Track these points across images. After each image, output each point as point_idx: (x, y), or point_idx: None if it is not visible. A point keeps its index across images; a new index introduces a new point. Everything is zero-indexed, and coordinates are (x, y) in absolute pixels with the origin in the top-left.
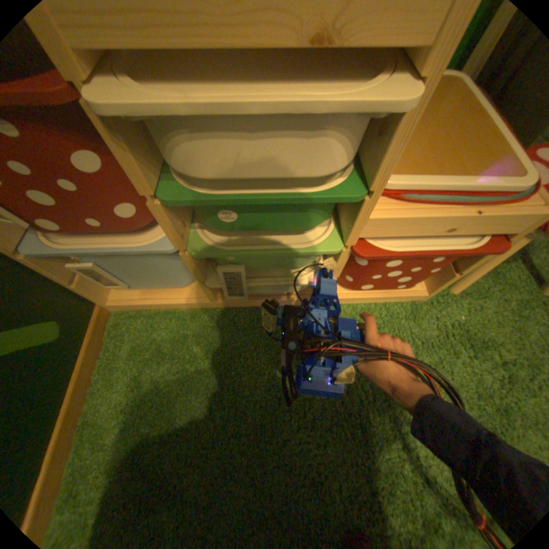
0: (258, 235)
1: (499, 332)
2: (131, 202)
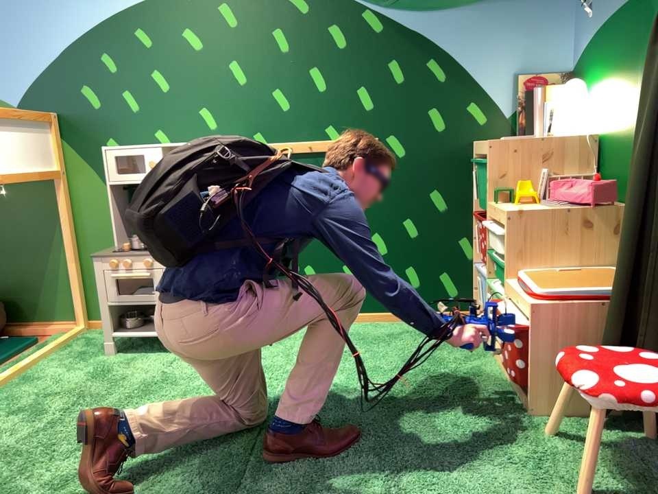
0: (497, 288)
1: (508, 451)
2: (484, 254)
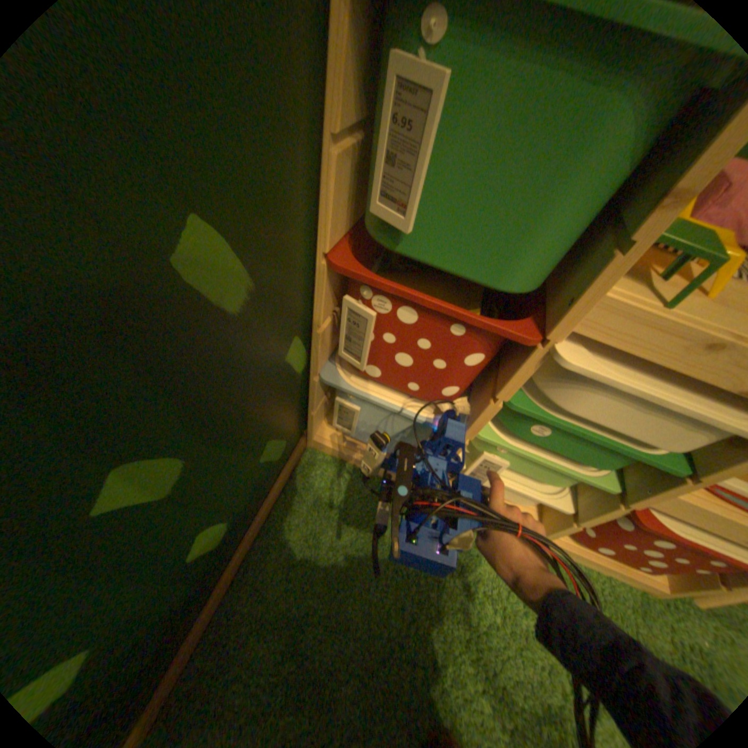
0: (536, 455)
1: None
2: (463, 389)
